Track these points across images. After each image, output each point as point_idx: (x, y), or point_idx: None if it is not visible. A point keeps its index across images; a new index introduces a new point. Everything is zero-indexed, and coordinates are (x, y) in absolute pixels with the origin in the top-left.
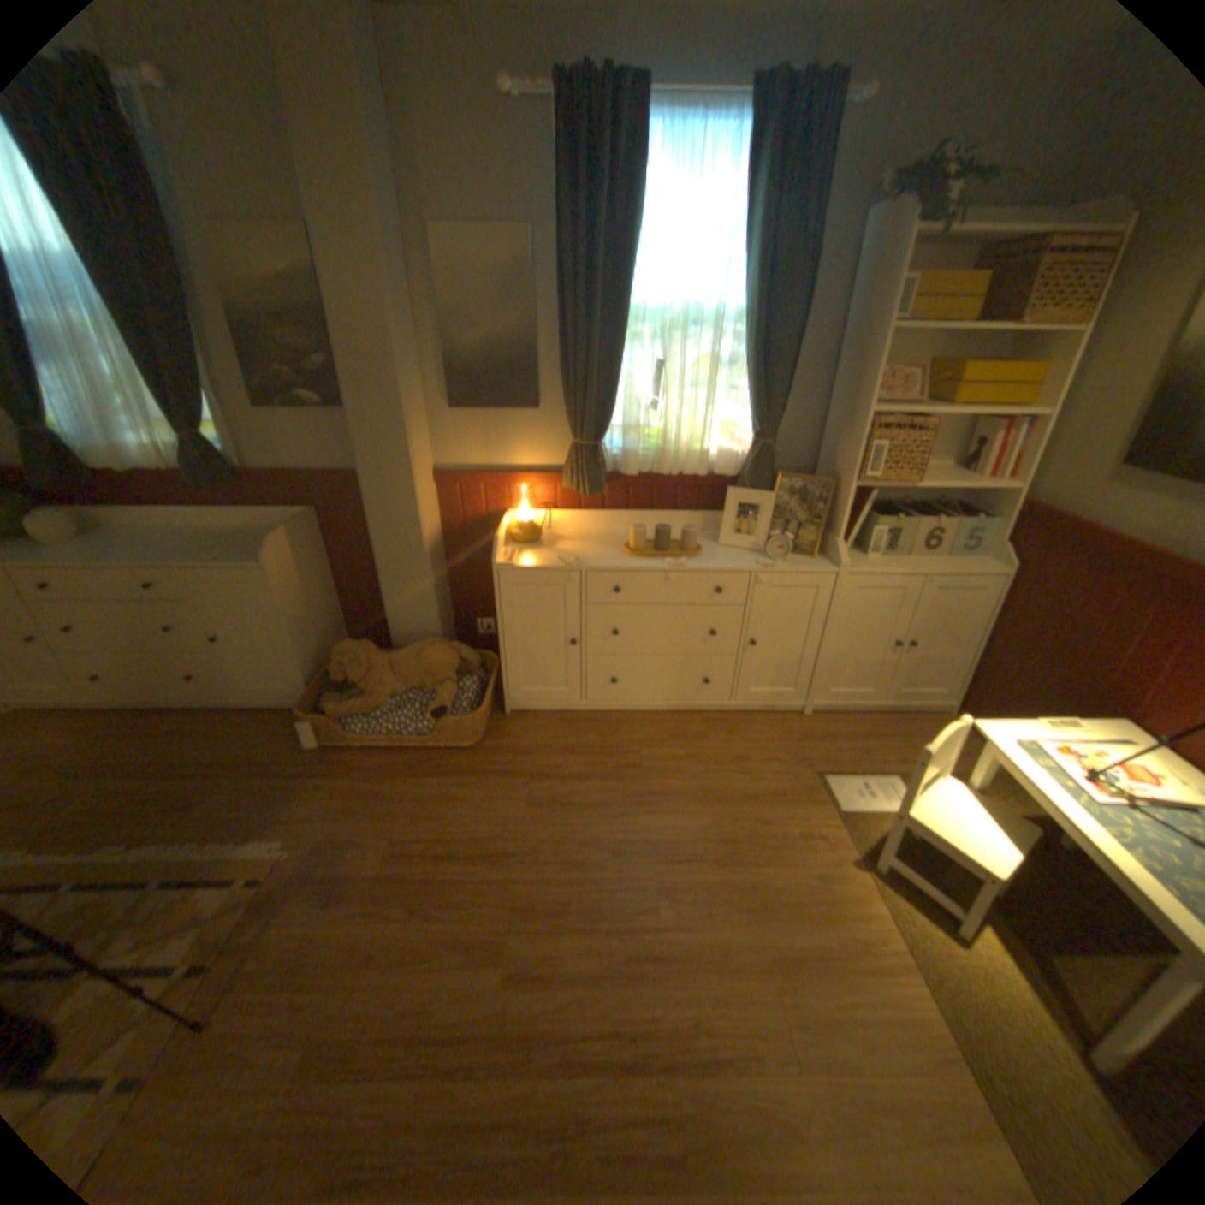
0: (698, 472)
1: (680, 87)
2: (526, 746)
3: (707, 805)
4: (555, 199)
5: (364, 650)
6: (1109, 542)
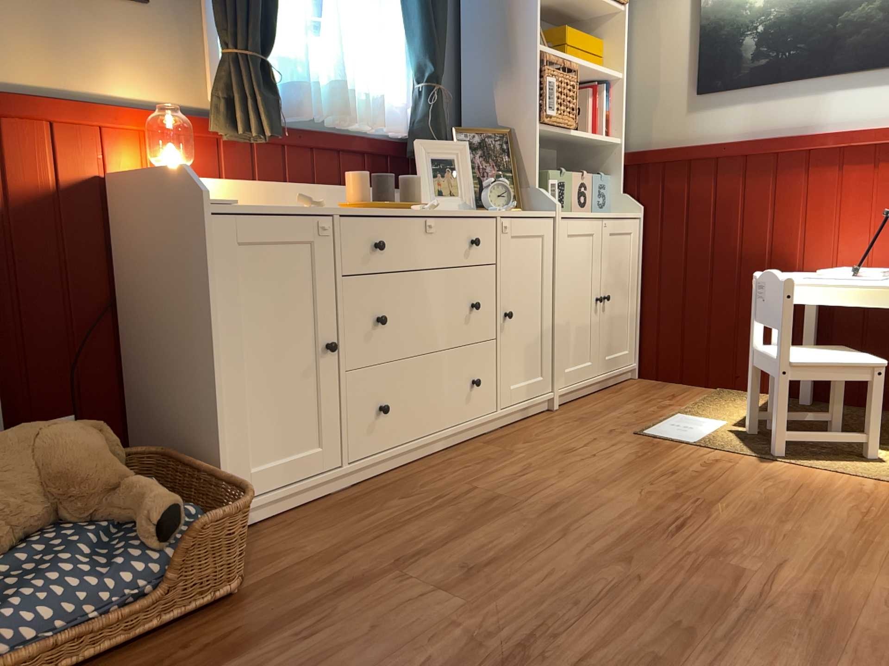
0: (379, 122)
1: None
2: (324, 550)
3: (610, 487)
4: None
5: None
6: (716, 151)
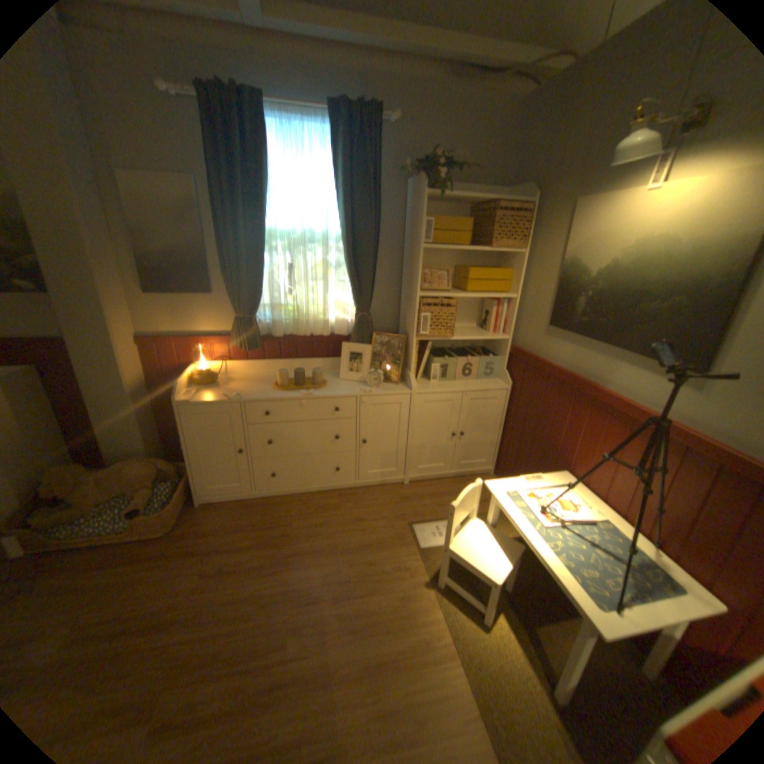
0: (323, 333)
1: (284, 101)
2: (207, 530)
3: (332, 557)
4: (205, 160)
5: (73, 471)
6: (548, 368)
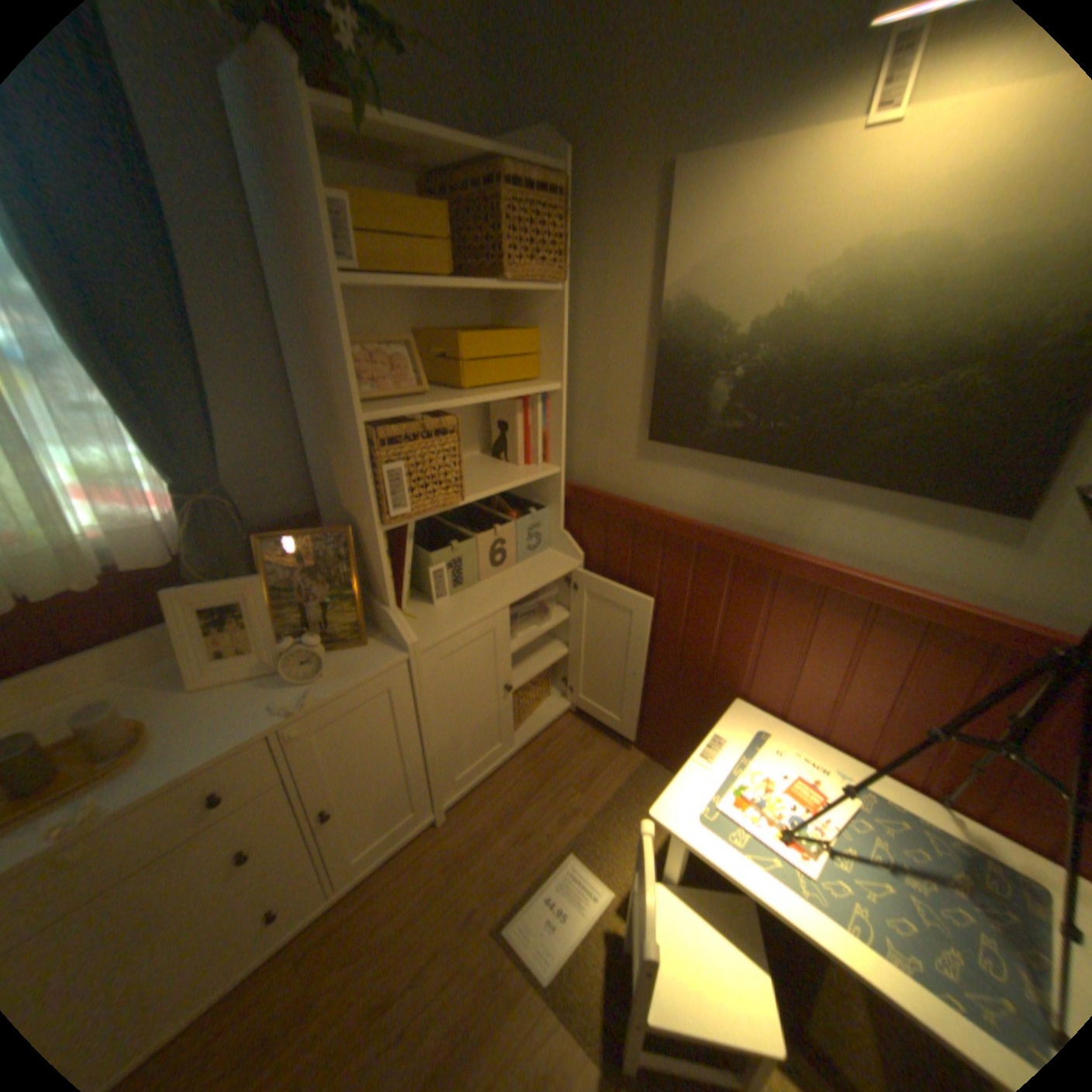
0: (76, 583)
1: None
2: None
3: None
4: None
5: None
6: (666, 523)
